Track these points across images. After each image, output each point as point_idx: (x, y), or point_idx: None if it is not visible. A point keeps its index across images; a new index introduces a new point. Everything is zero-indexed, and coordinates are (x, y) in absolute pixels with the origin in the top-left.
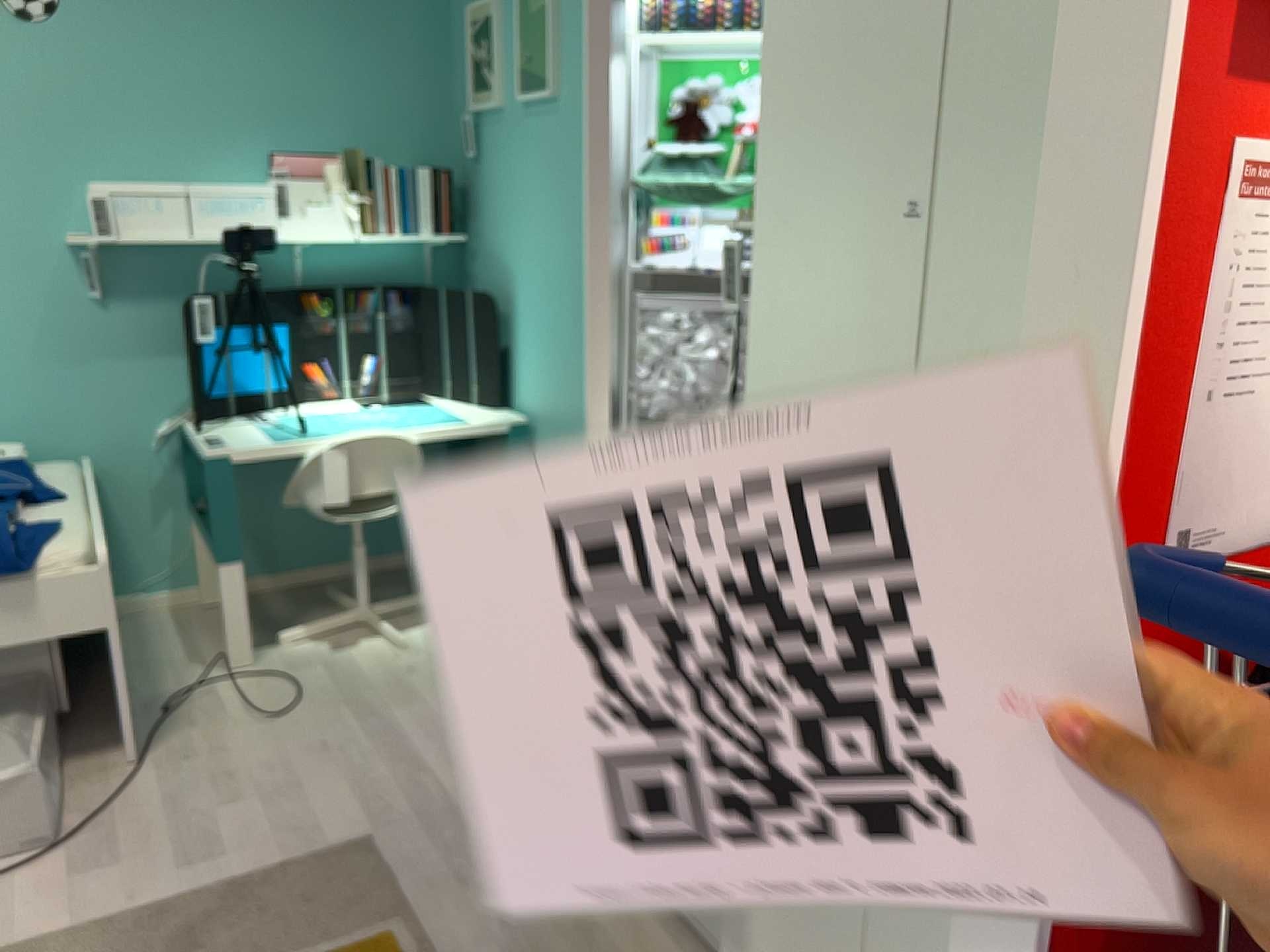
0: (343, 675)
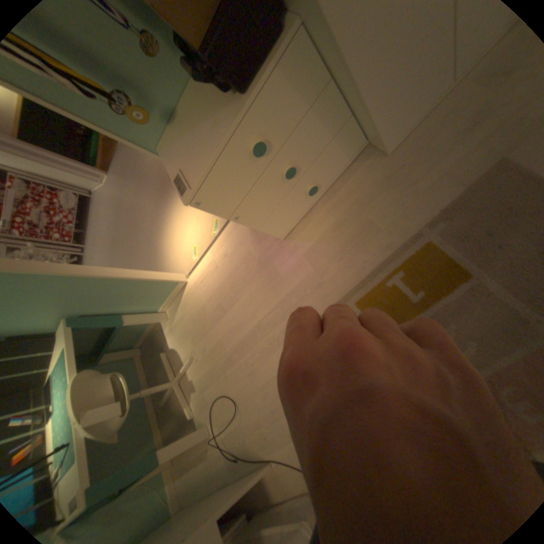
0: (208, 379)
